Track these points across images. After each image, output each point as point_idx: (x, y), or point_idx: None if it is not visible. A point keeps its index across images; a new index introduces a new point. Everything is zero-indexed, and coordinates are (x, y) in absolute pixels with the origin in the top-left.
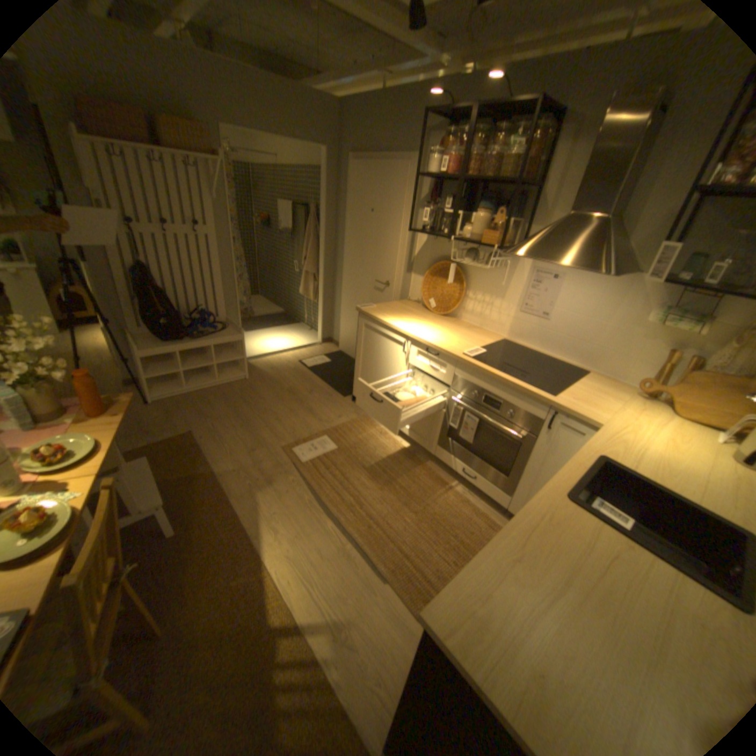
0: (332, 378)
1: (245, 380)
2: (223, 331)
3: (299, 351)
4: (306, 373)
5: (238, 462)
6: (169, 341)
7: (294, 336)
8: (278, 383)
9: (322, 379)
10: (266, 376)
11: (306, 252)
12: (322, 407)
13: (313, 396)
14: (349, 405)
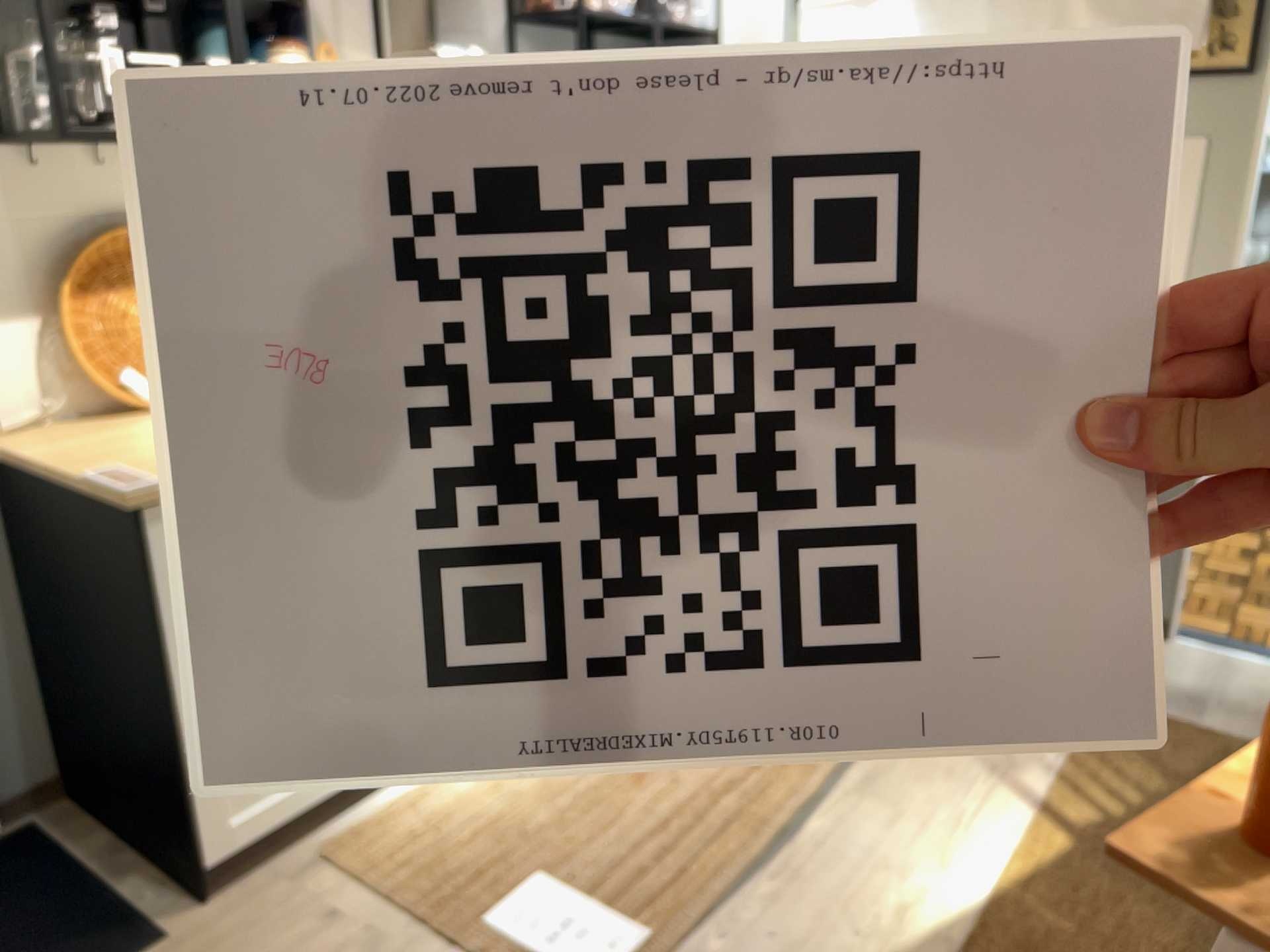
0: None
1: None
2: None
3: None
4: None
5: None
6: None
7: None
8: None
9: None
10: None
11: None
12: None
13: None
14: (237, 910)
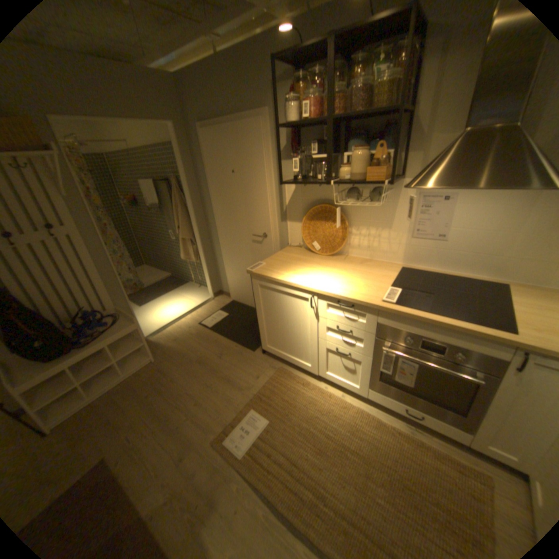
0: (236, 333)
1: (152, 364)
2: (115, 325)
3: (196, 312)
4: (209, 336)
5: (167, 486)
6: (54, 359)
7: (187, 297)
8: (185, 356)
9: (227, 338)
10: (172, 352)
11: (177, 221)
12: (237, 372)
13: (224, 361)
14: (261, 359)
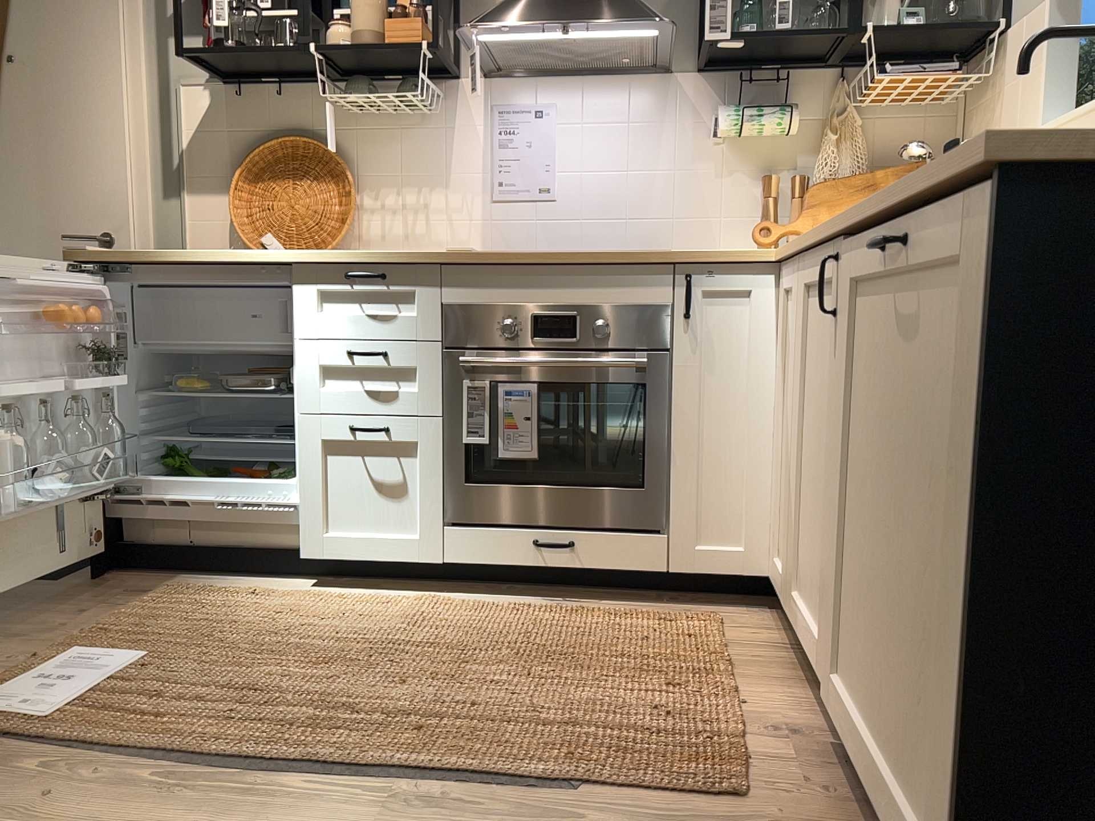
0: None
1: None
2: None
3: None
4: None
5: None
6: None
7: None
8: None
9: None
10: None
11: None
12: None
13: None
14: (89, 589)
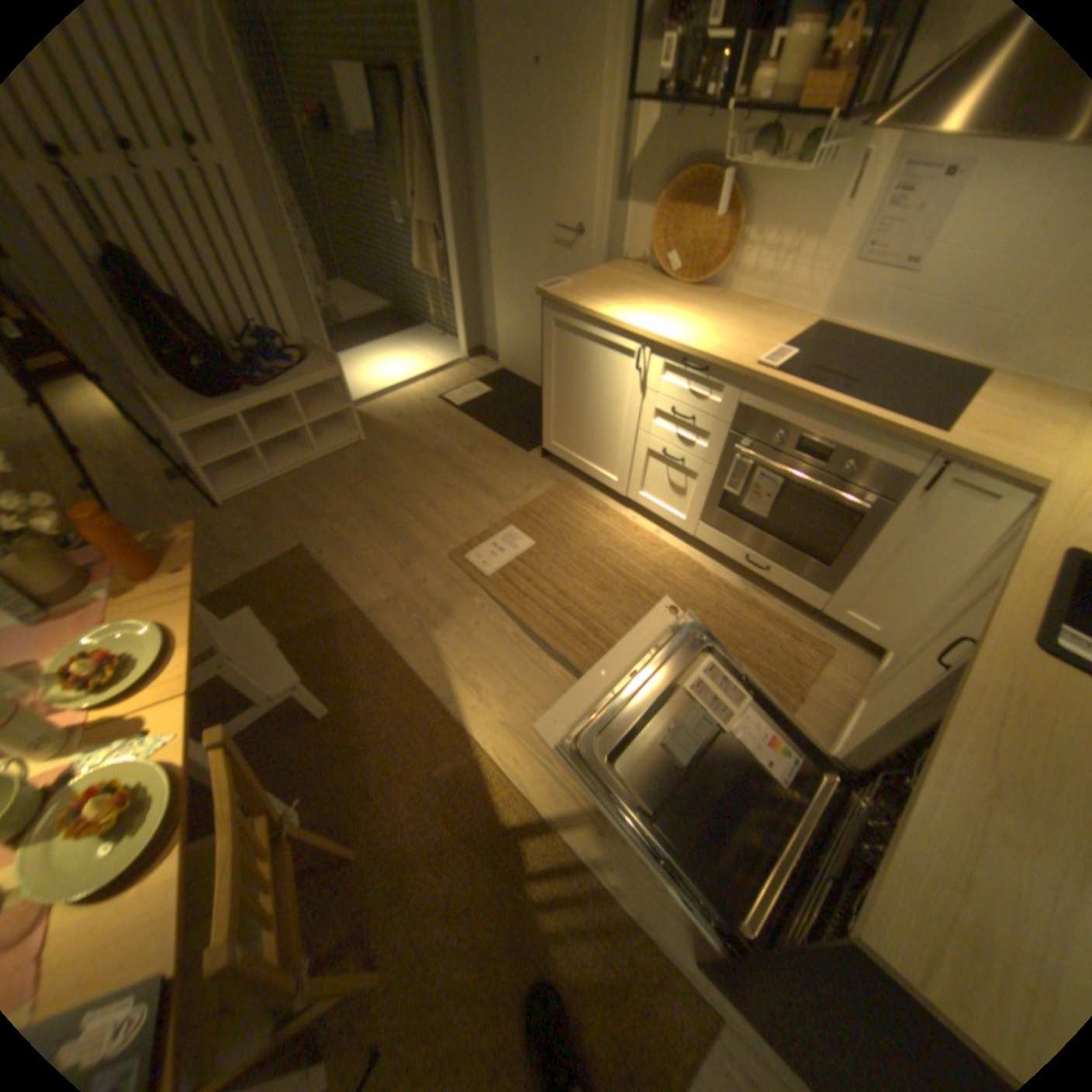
0: (502, 422)
1: (363, 444)
2: (306, 364)
3: (436, 380)
4: (457, 419)
5: (390, 585)
6: (221, 397)
7: (421, 352)
8: (416, 442)
9: (486, 426)
10: (394, 433)
11: (411, 180)
12: (498, 476)
13: (478, 458)
14: (539, 465)
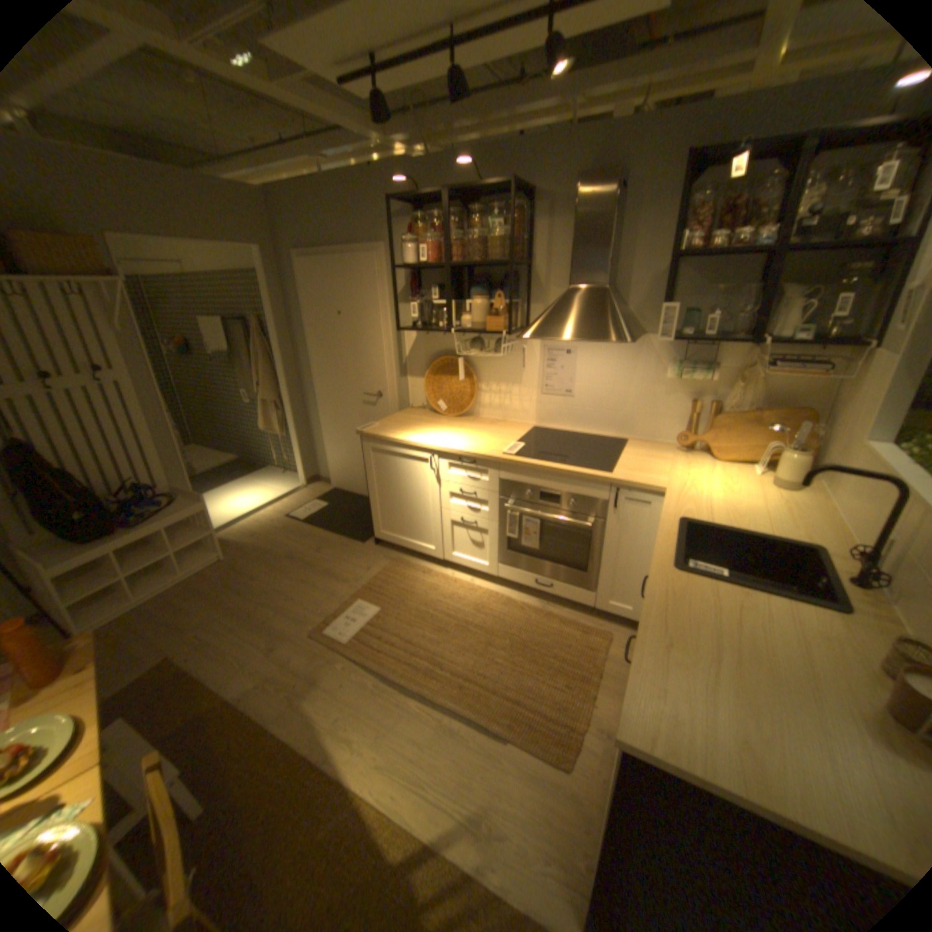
0: (339, 525)
1: (220, 563)
2: (172, 506)
3: (280, 504)
4: (302, 529)
5: (256, 674)
6: (93, 542)
7: (266, 486)
8: (268, 552)
9: (326, 530)
10: (248, 549)
11: (255, 376)
12: (341, 565)
13: (323, 555)
14: (373, 551)
